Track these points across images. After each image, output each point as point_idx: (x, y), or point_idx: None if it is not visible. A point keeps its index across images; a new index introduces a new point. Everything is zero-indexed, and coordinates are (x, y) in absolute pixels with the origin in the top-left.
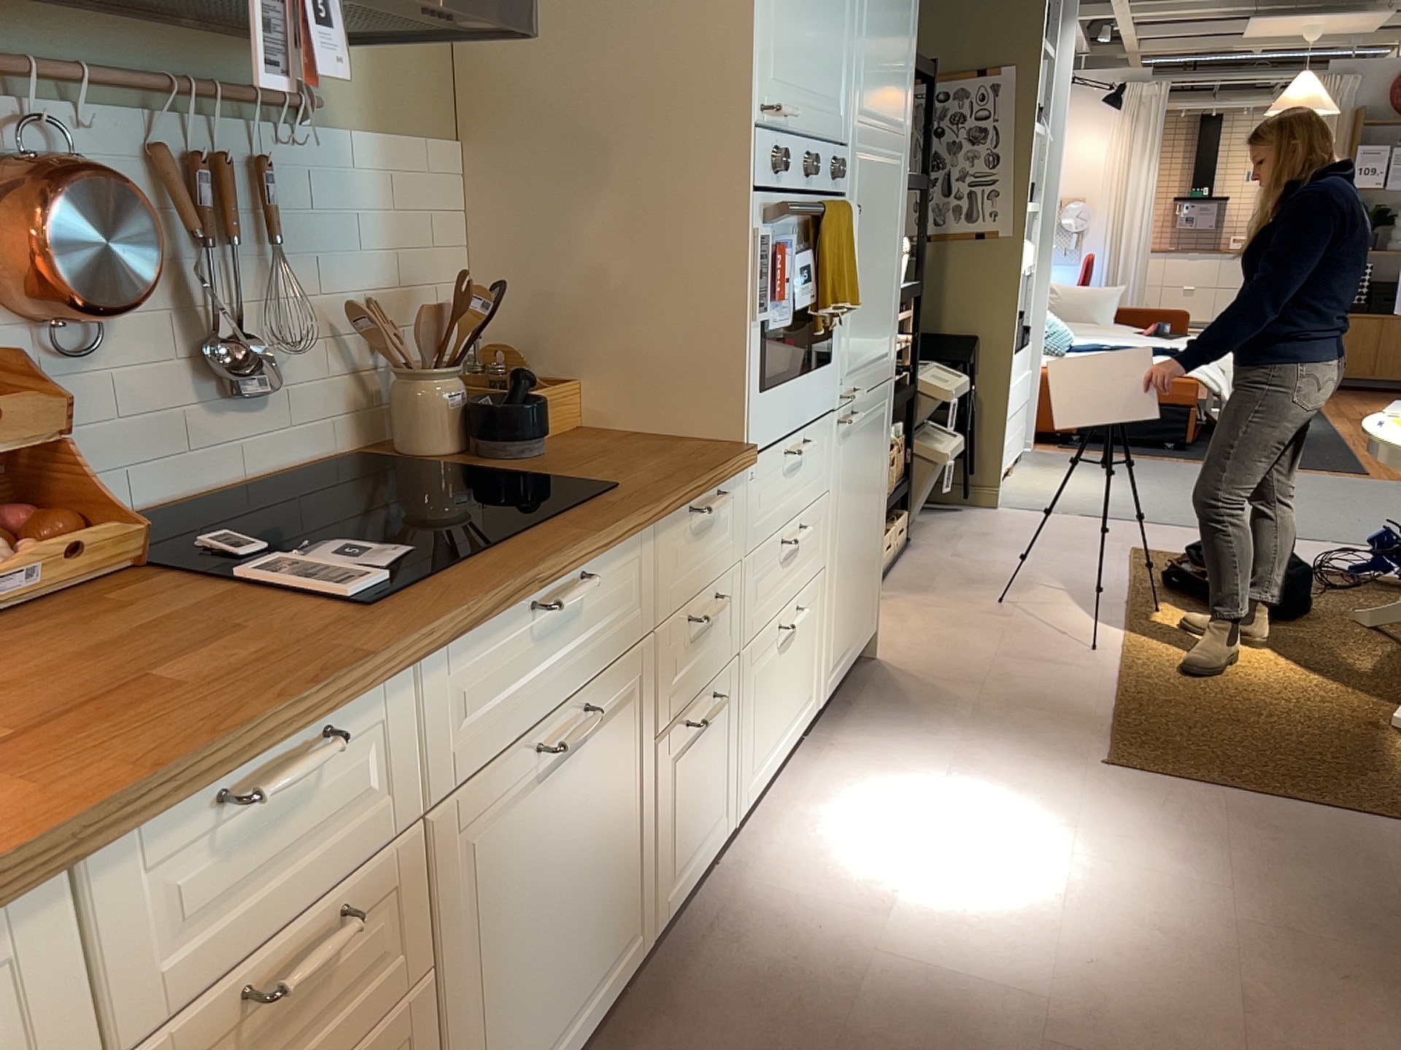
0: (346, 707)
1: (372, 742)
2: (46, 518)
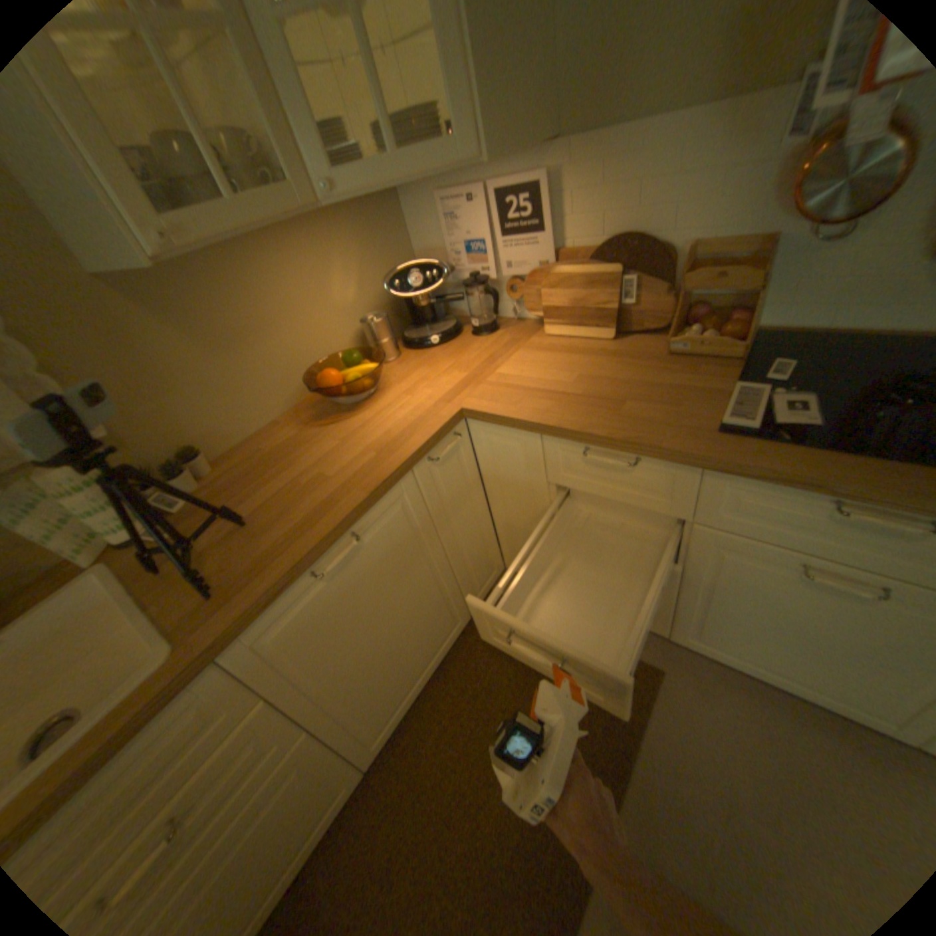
0: (649, 457)
1: (671, 479)
2: (732, 323)
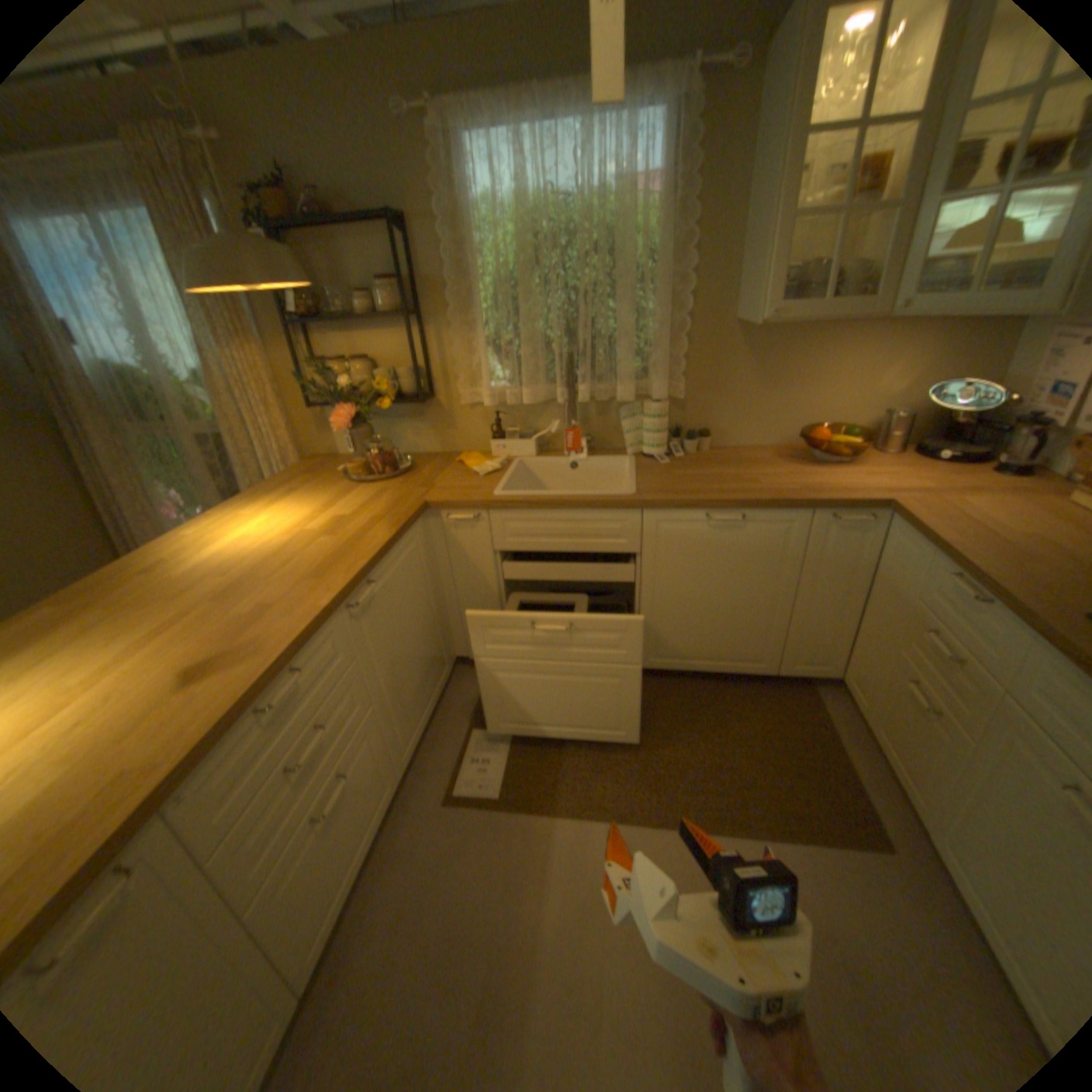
0: (997, 600)
1: (1009, 634)
2: None
